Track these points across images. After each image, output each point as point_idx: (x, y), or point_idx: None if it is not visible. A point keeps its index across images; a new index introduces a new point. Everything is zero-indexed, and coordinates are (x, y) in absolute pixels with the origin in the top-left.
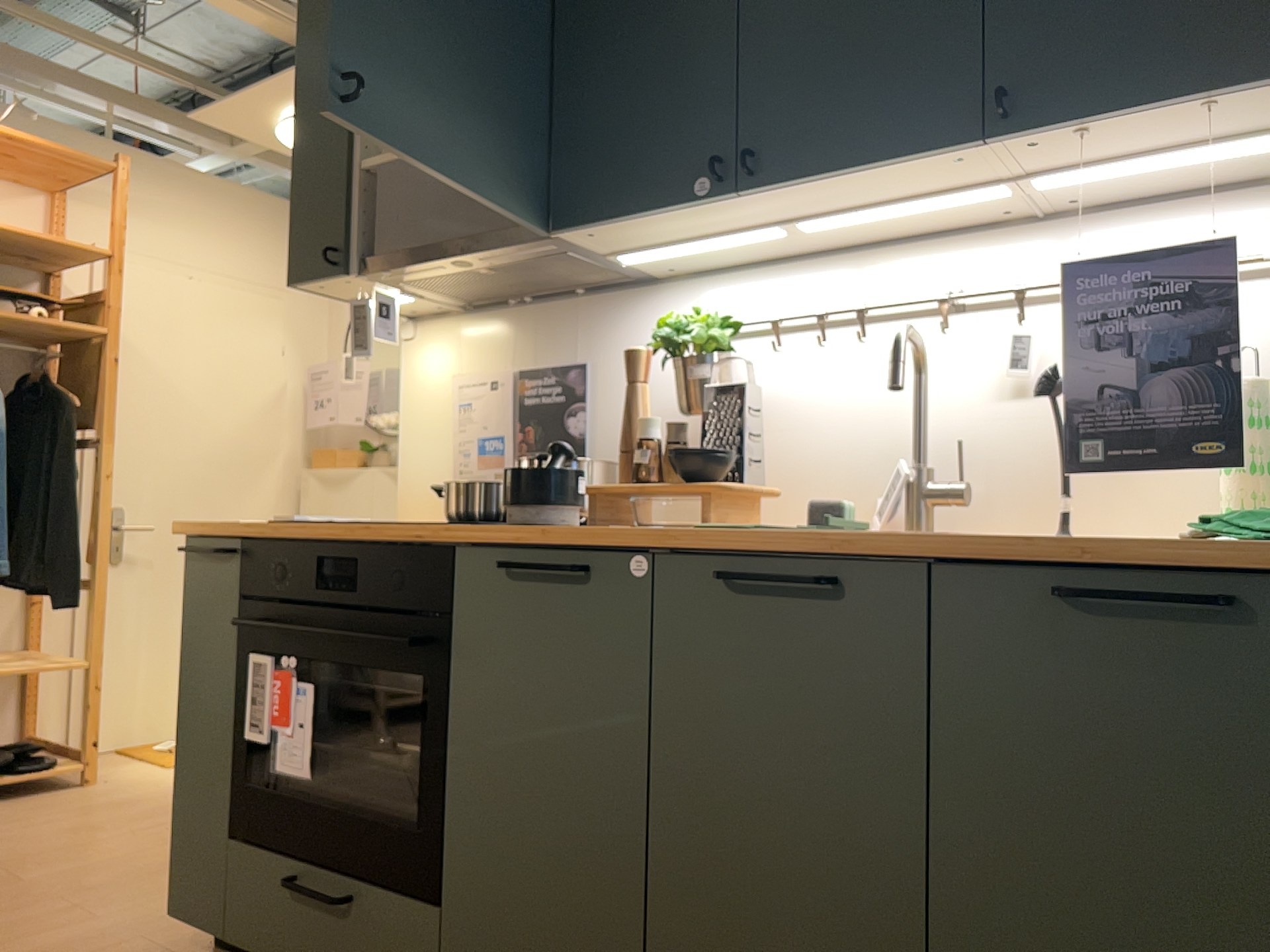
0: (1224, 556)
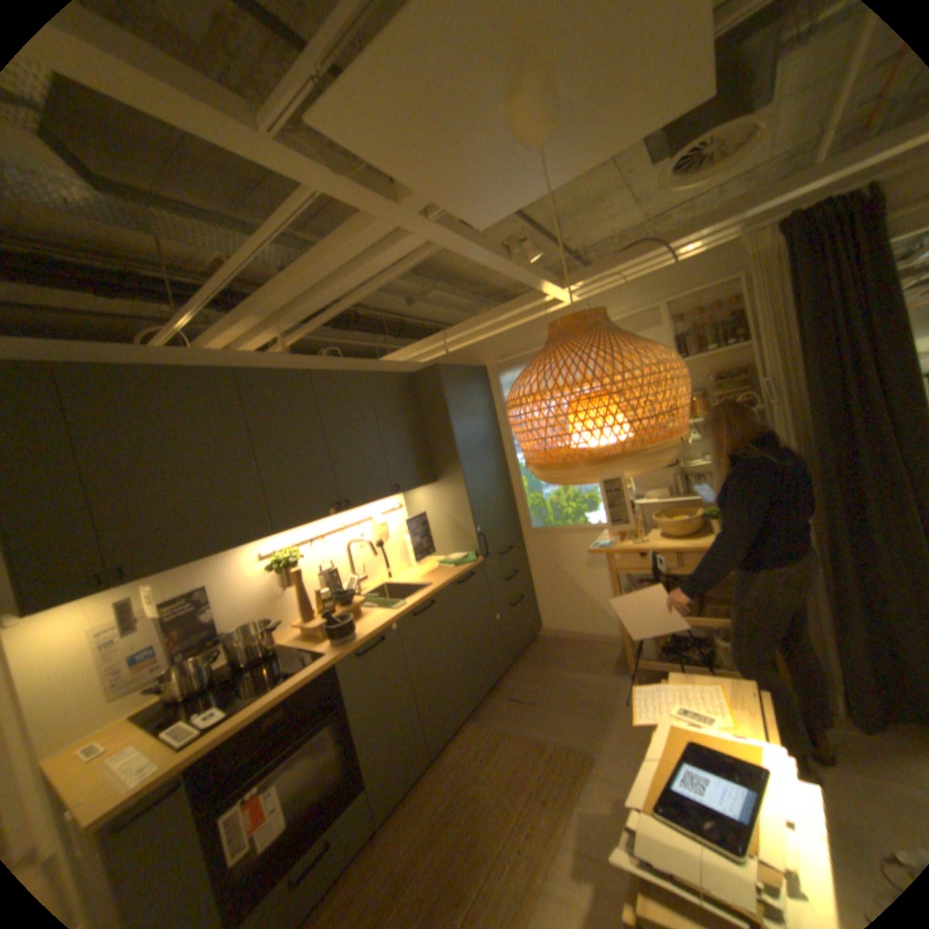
0: (467, 568)
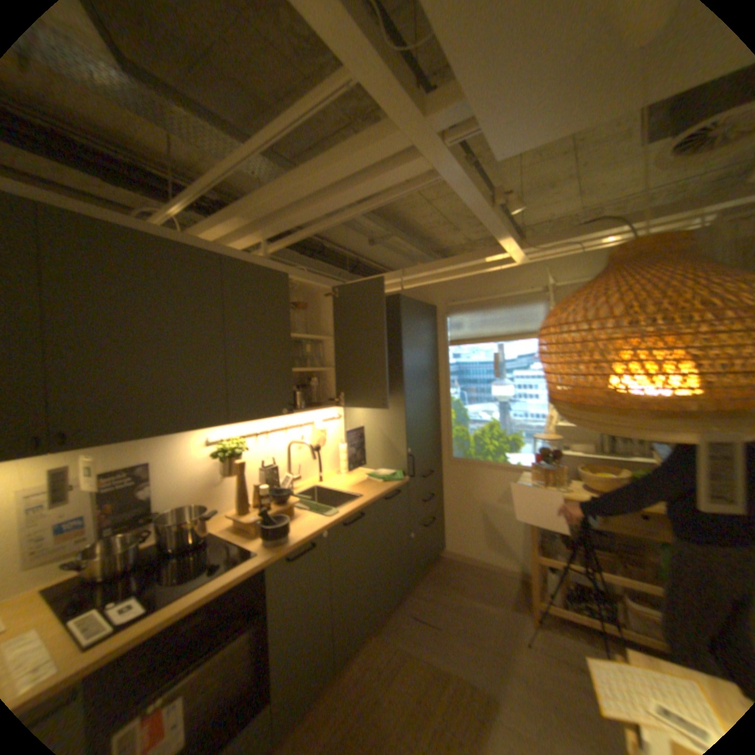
0: (395, 486)
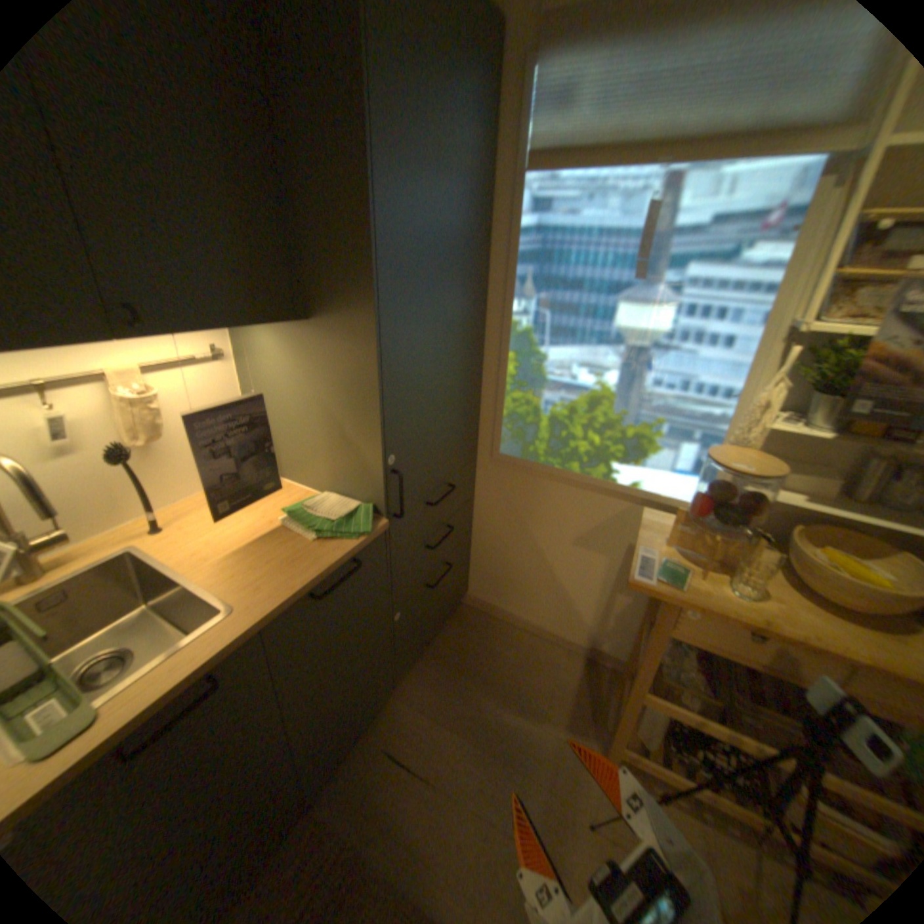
0: (347, 550)
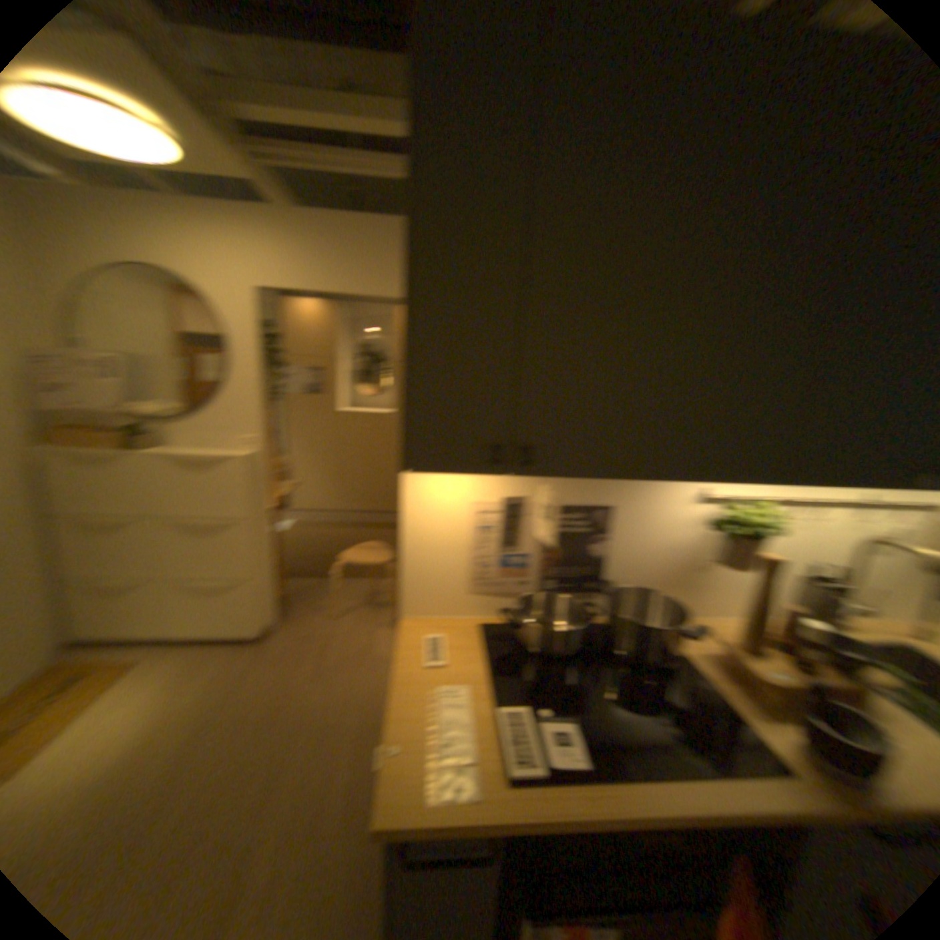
0: None
